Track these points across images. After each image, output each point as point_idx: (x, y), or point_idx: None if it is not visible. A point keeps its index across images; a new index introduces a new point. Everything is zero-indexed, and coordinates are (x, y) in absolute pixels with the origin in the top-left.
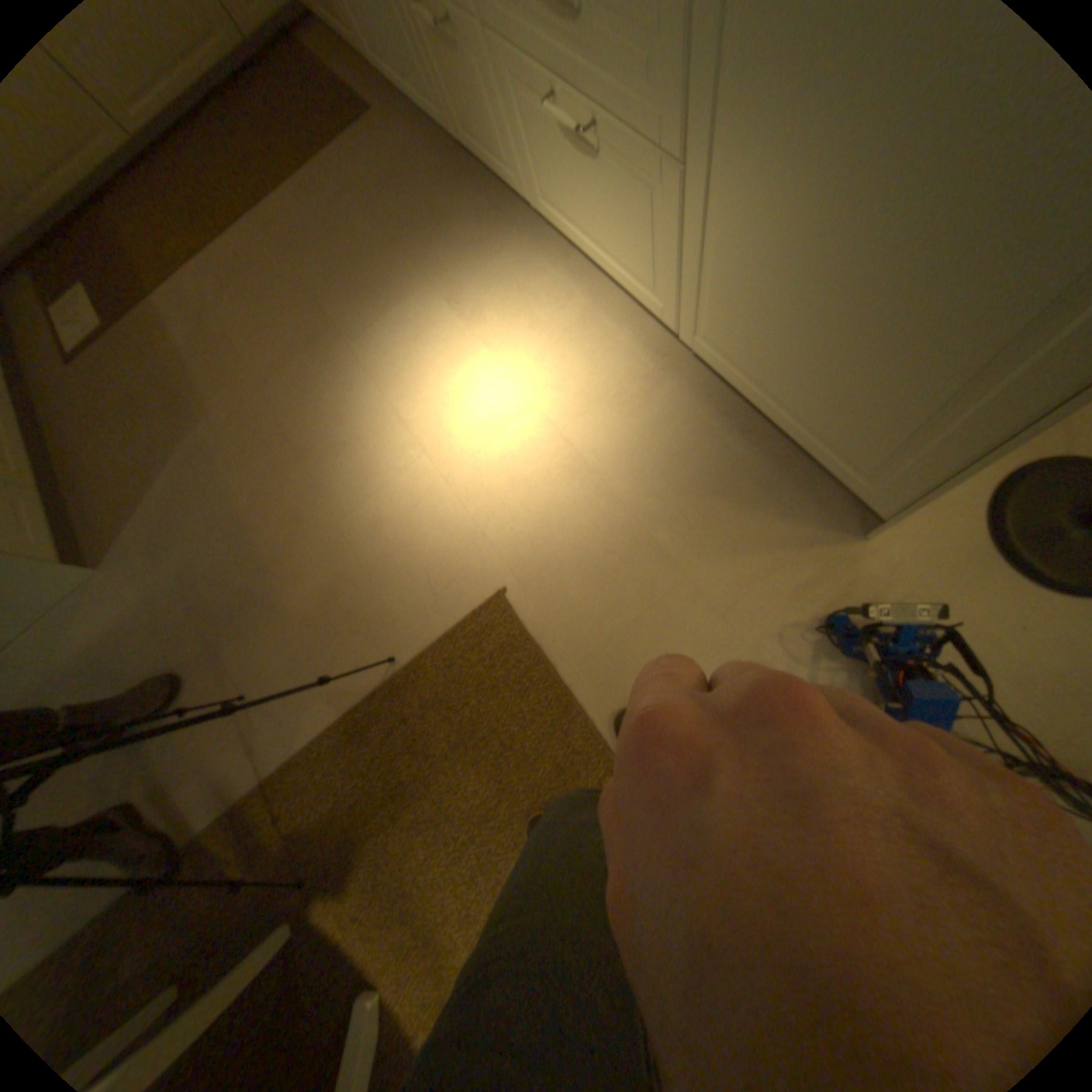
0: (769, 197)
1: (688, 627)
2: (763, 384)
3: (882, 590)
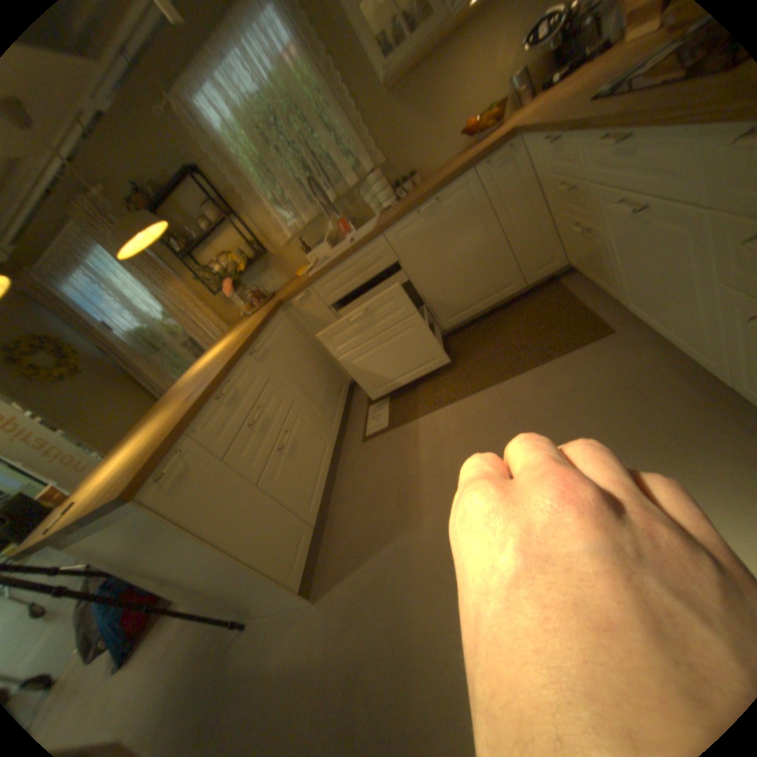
0: None
1: None
2: None
3: None
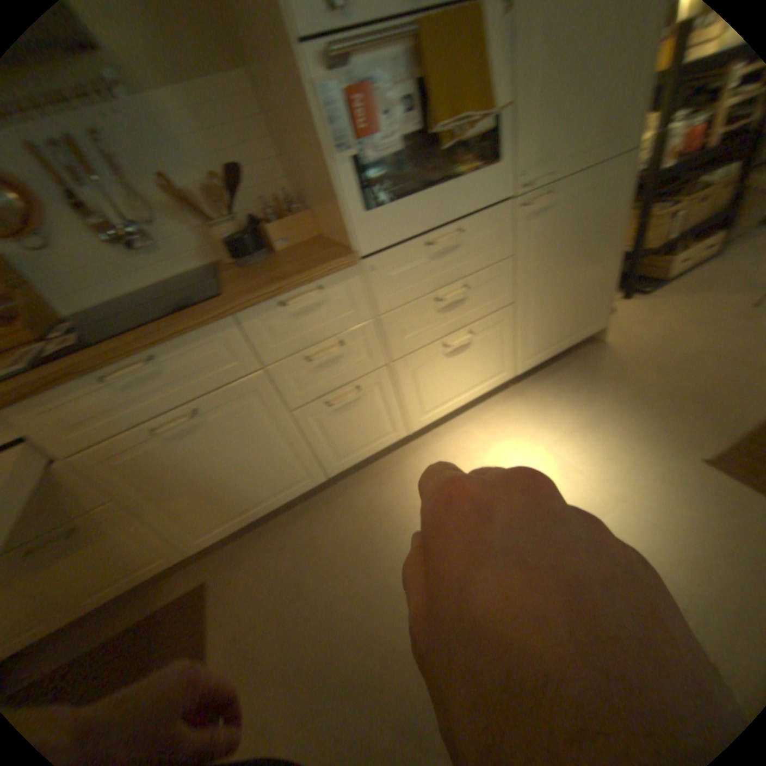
0: (552, 279)
1: (687, 384)
2: (560, 344)
3: (635, 338)
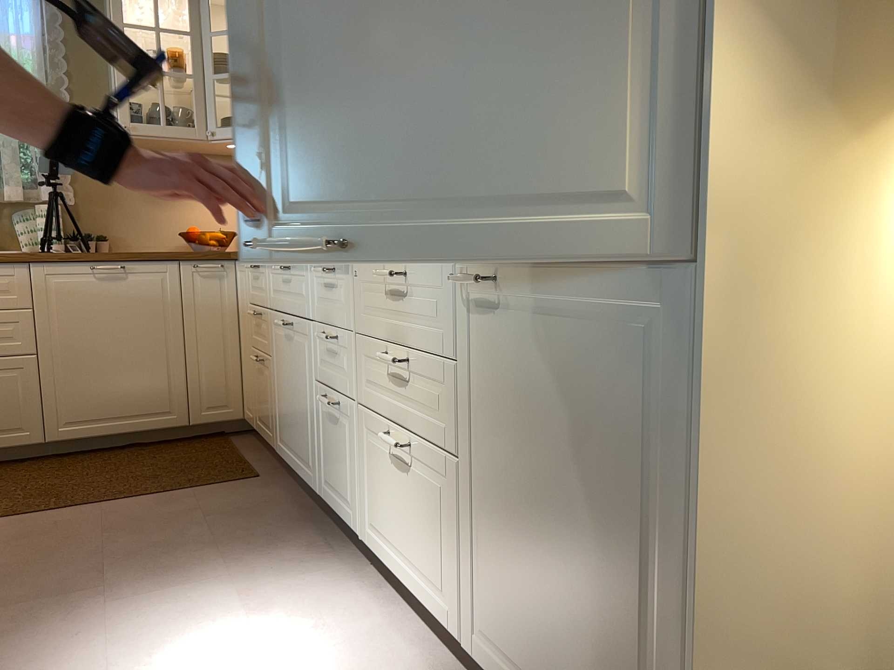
0: (511, 476)
1: None
2: None
3: None
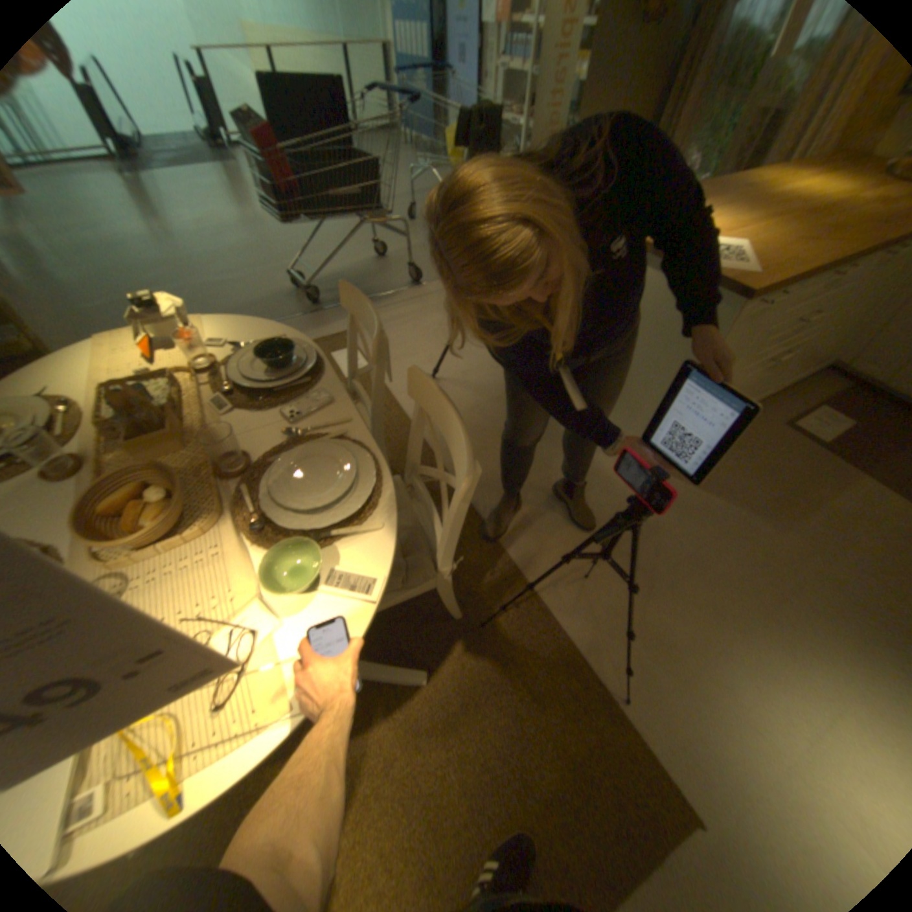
0: None
1: None
2: None
3: None
